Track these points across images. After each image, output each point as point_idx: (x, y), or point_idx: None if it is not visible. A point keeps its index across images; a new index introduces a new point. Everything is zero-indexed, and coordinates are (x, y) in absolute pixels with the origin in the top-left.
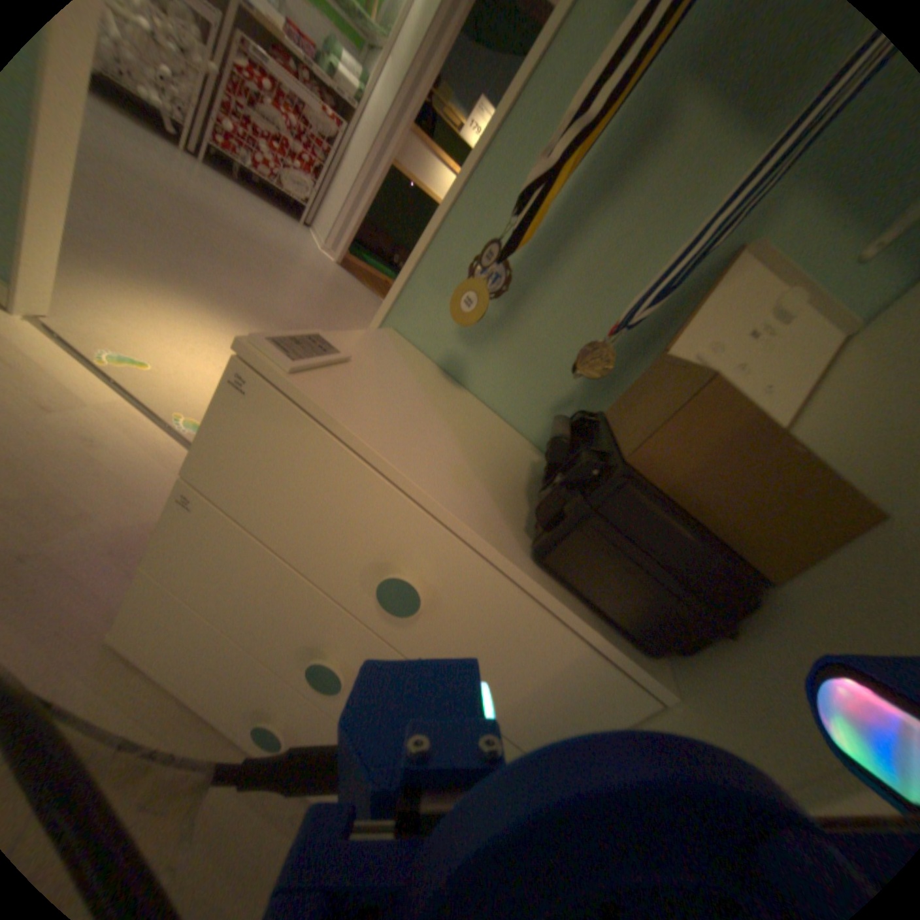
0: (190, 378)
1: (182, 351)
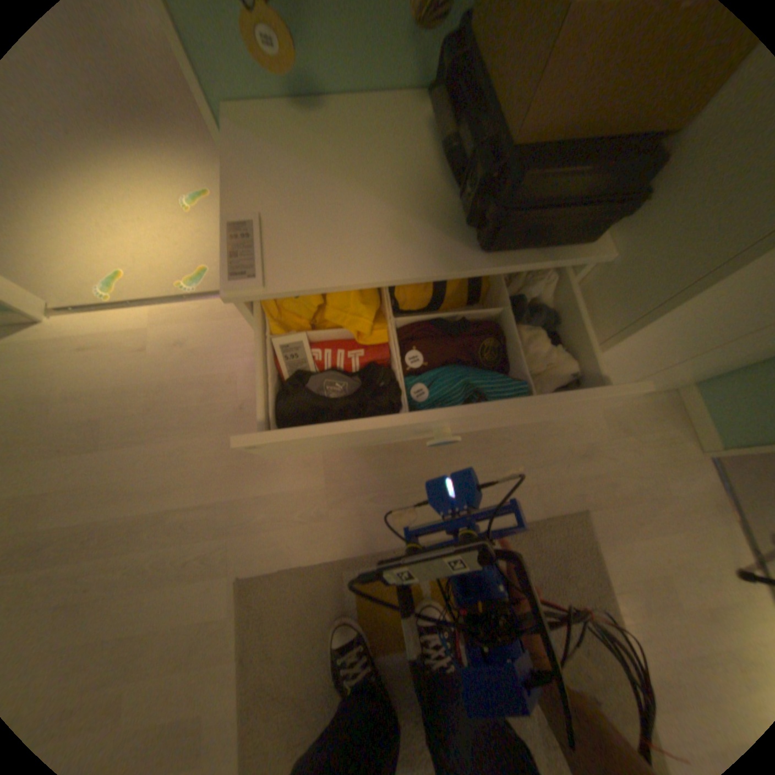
0: (136, 246)
1: (103, 231)
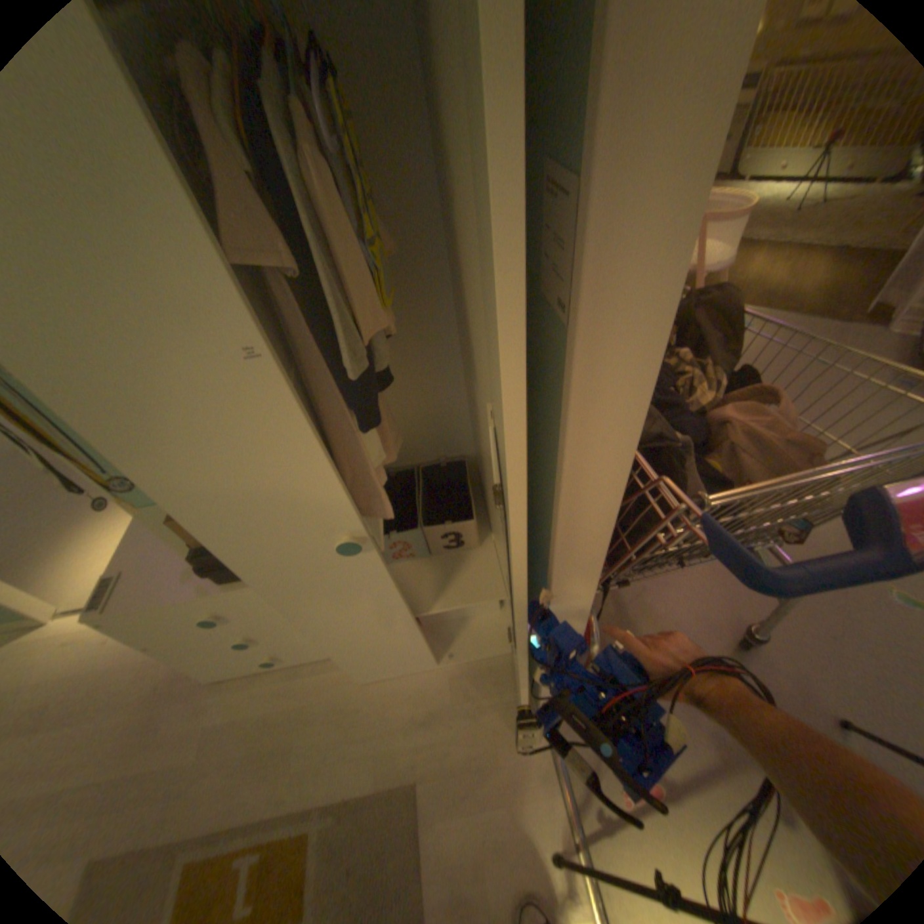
0: None
1: None
